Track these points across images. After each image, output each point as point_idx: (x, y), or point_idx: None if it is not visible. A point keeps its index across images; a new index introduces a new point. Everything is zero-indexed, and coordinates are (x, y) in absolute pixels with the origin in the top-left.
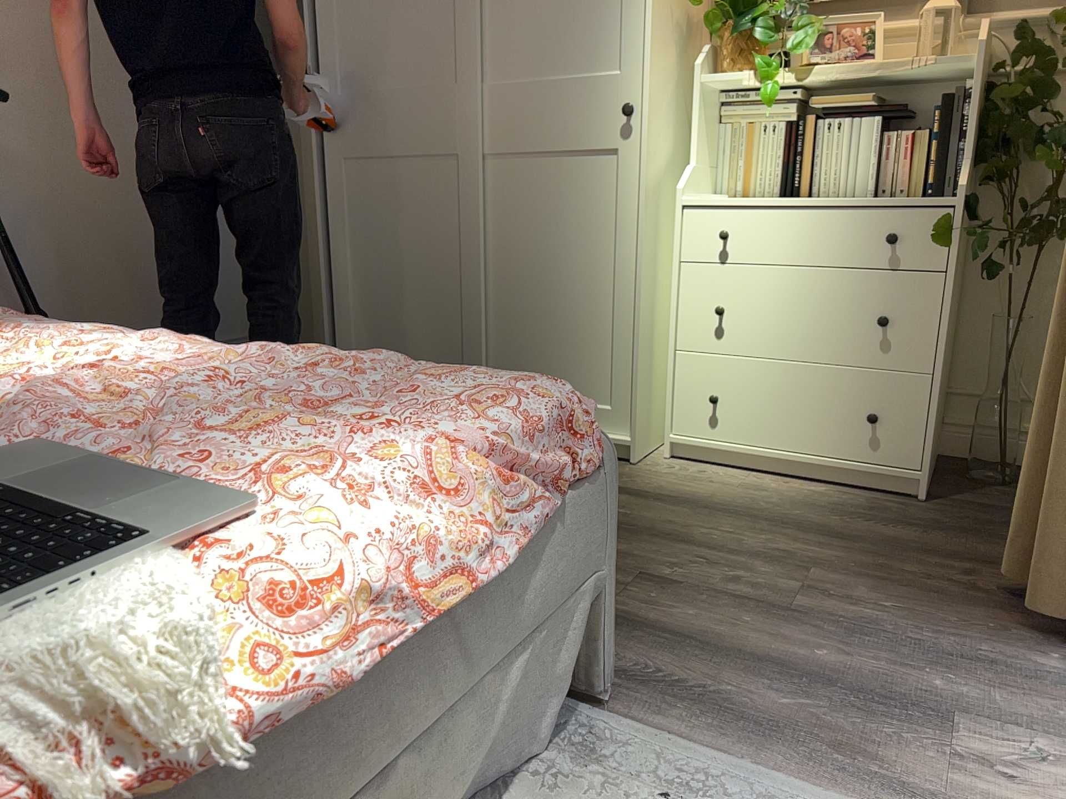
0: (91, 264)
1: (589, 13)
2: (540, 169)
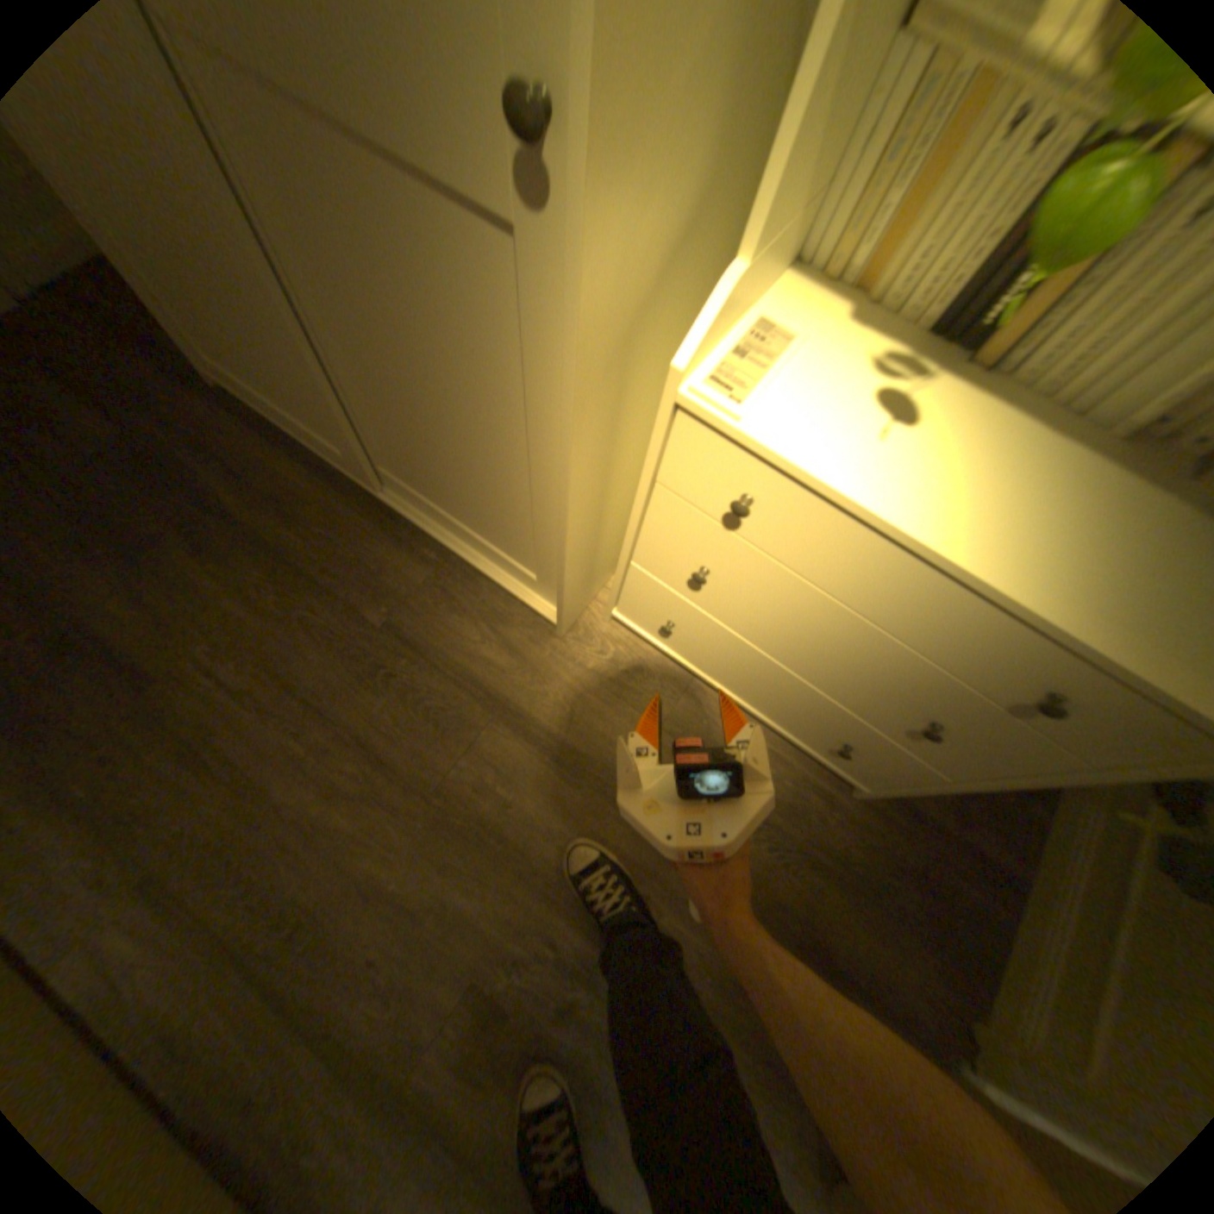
0: None
1: None
2: (334, 168)
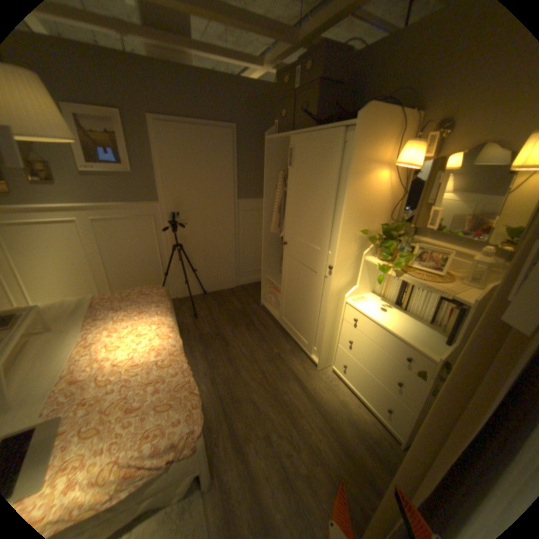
0: (210, 256)
1: (326, 229)
2: (308, 270)
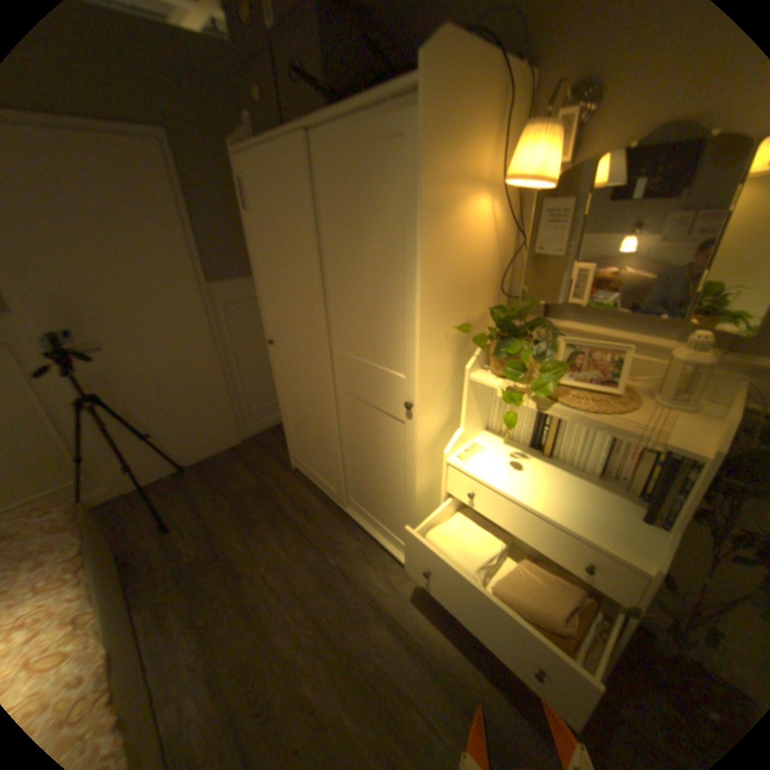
0: (174, 399)
1: (386, 330)
2: (365, 410)
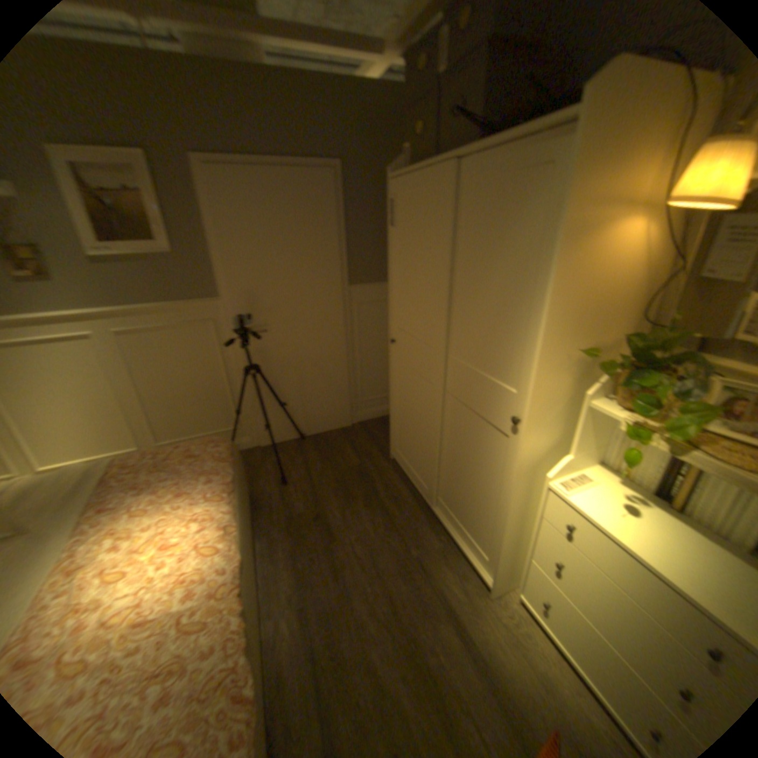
0: (308, 378)
1: (505, 345)
2: (470, 417)
